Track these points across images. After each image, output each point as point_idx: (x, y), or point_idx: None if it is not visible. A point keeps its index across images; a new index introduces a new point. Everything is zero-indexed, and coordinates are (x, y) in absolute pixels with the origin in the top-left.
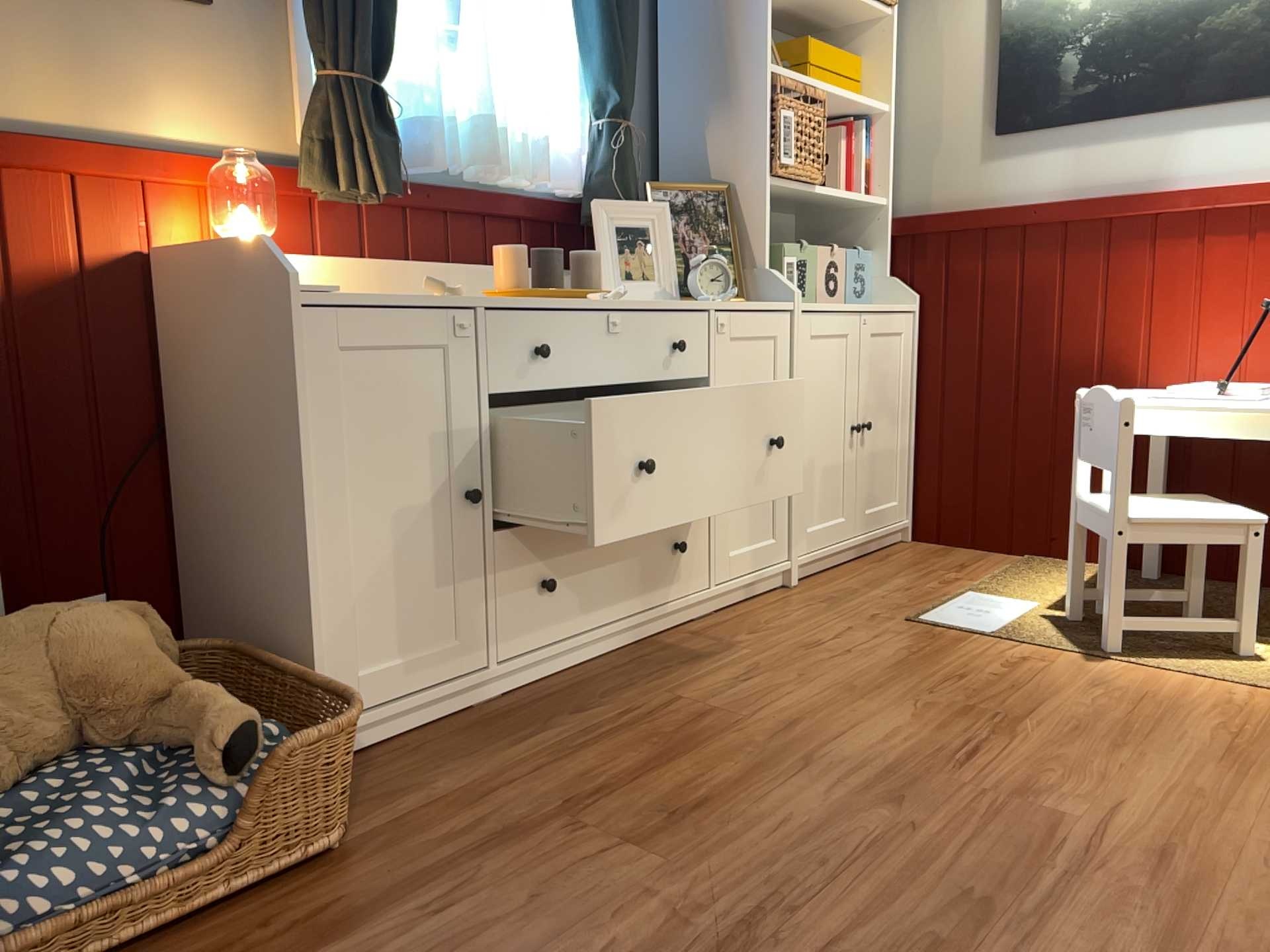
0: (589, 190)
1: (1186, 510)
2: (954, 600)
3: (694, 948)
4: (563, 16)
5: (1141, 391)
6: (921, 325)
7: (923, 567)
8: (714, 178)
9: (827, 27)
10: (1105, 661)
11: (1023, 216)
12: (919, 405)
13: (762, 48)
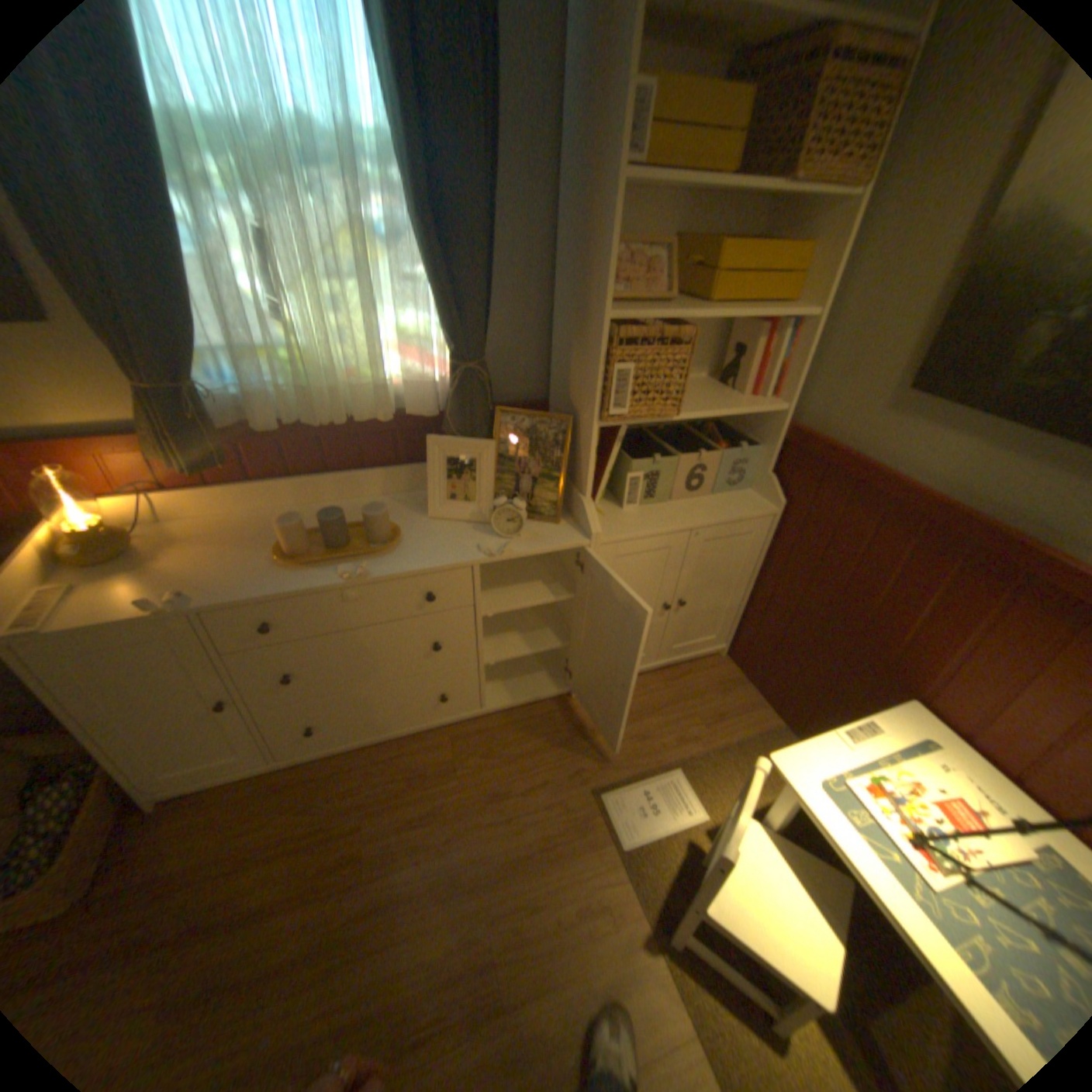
0: (446, 413)
1: (781, 930)
2: (653, 781)
3: None
4: (410, 258)
5: (911, 720)
6: (781, 526)
7: (691, 708)
8: (571, 401)
9: (794, 196)
10: (655, 959)
11: (896, 491)
12: (759, 581)
13: (604, 297)
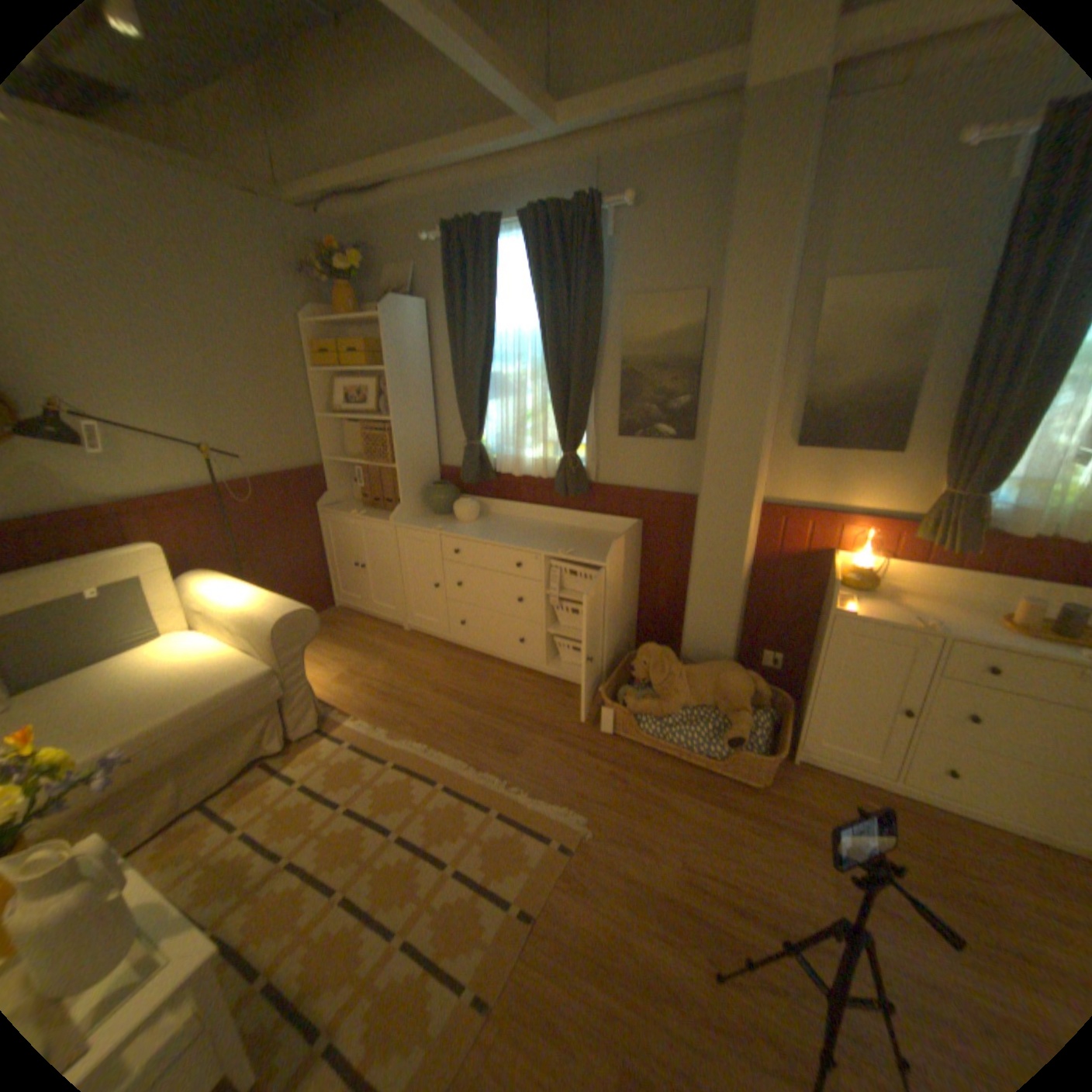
0: None
1: None
2: None
3: (793, 930)
4: None
5: None
6: None
7: None
8: None
9: None
10: None
11: None
12: None
13: None
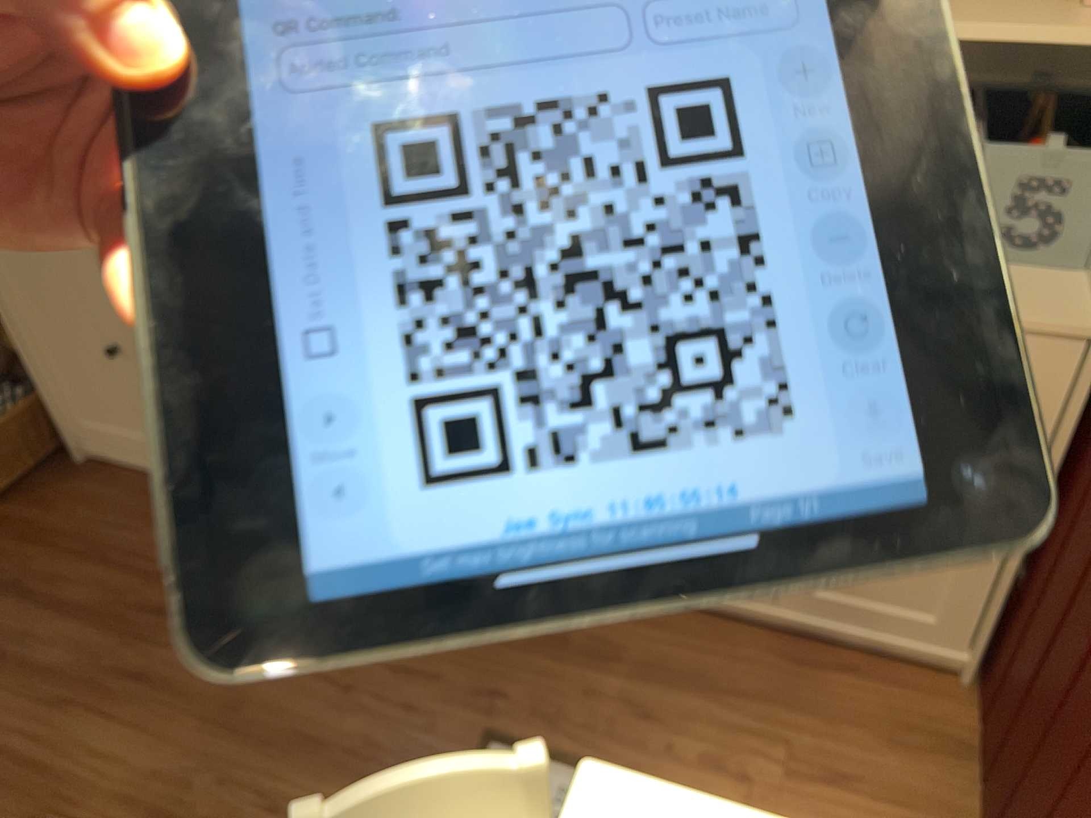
0: None
1: None
2: None
3: None
4: None
5: None
6: None
7: (798, 726)
8: None
9: None
10: None
11: None
12: (1058, 515)
13: None
